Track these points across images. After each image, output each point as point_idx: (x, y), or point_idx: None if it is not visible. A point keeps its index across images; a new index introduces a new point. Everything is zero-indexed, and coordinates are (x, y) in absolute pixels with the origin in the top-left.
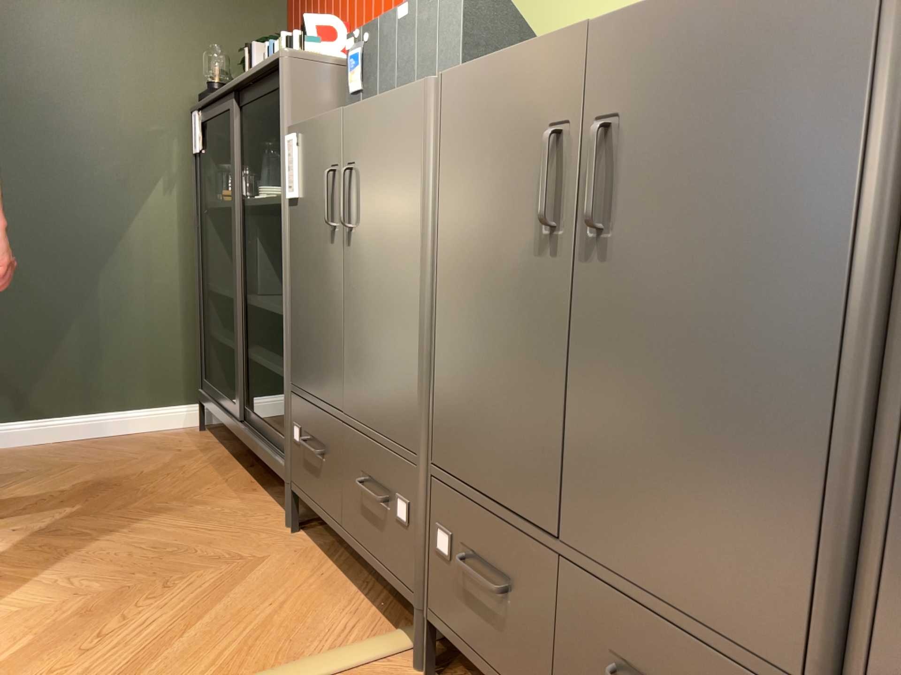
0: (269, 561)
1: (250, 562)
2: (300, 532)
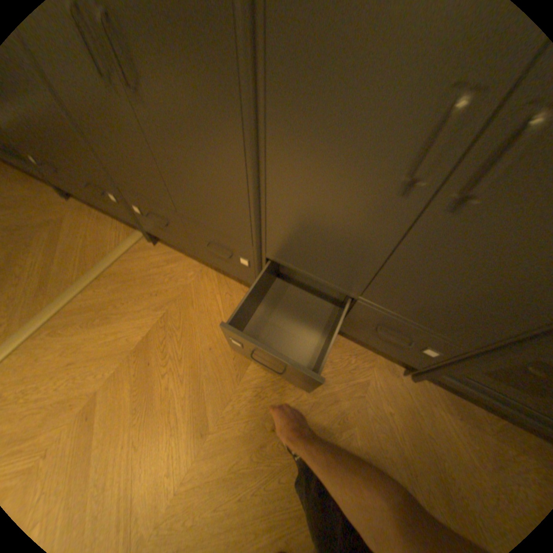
0: (66, 217)
1: (58, 221)
2: (70, 198)
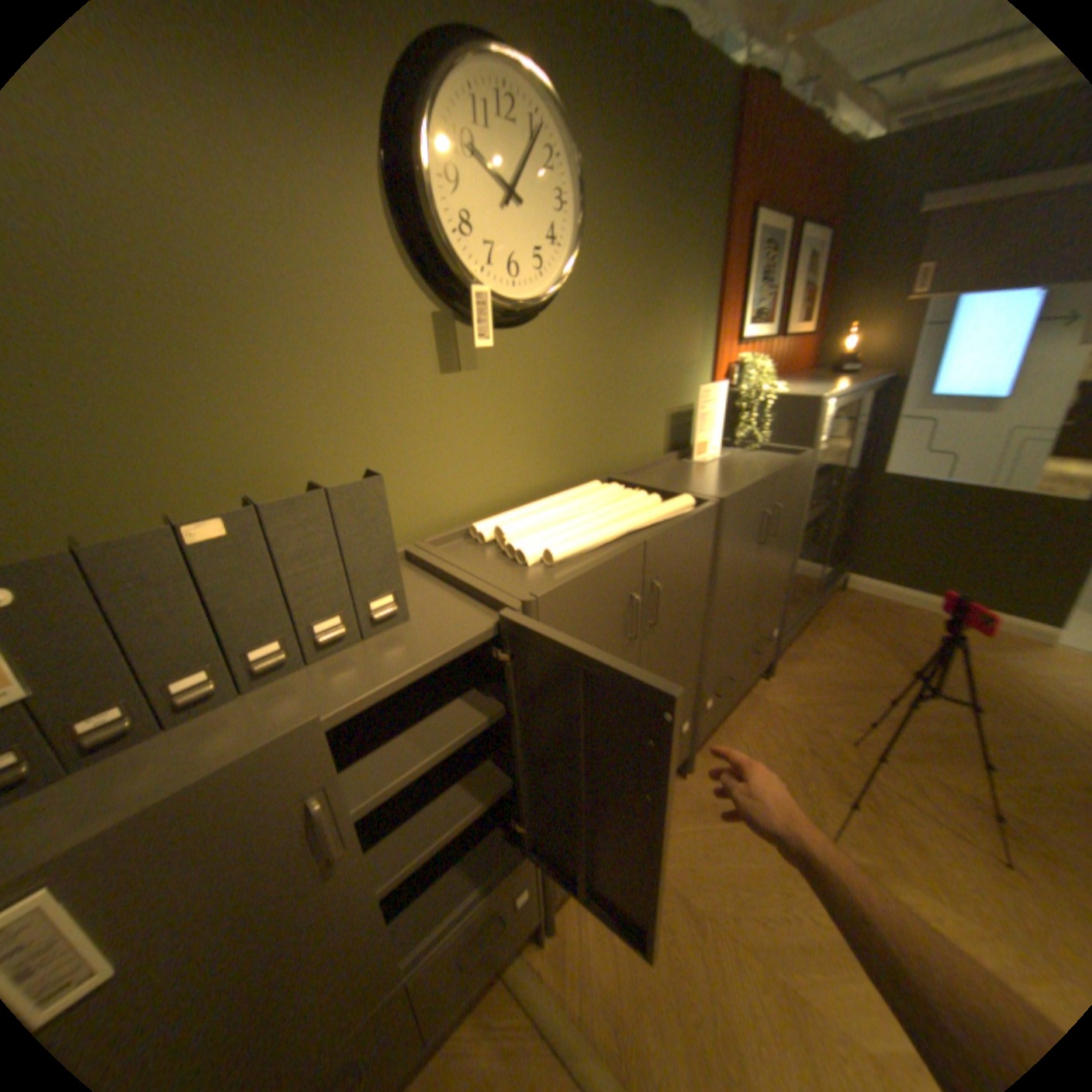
0: None
1: None
2: None
